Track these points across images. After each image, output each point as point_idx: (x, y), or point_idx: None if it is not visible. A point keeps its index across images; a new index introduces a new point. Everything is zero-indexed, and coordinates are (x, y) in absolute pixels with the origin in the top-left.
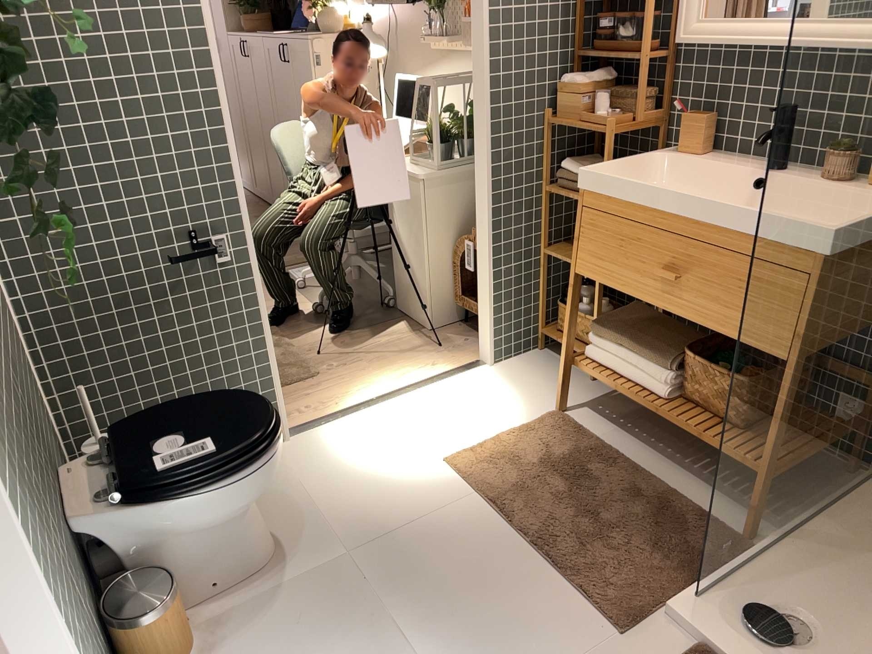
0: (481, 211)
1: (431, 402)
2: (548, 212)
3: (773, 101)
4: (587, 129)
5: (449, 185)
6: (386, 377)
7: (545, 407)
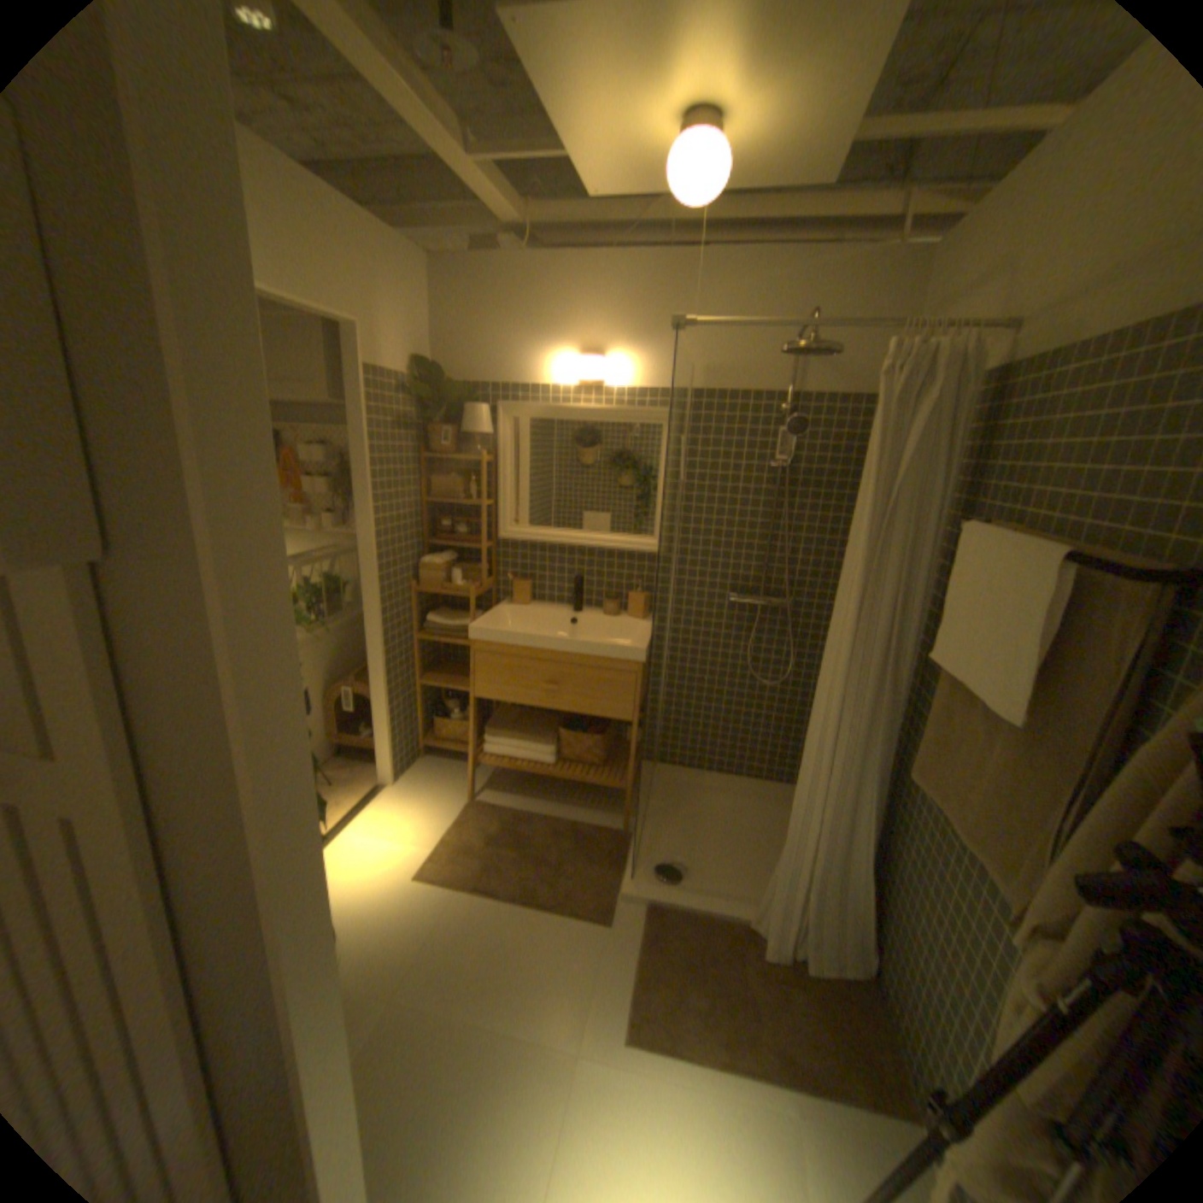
0: (374, 665)
1: (363, 838)
2: (417, 654)
3: (565, 572)
4: (452, 595)
5: (315, 646)
6: None
7: (459, 802)
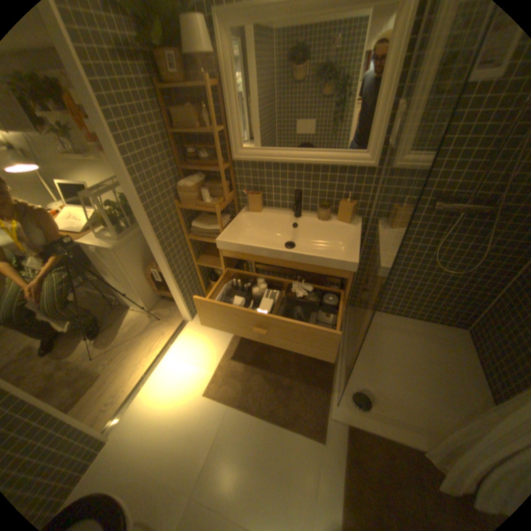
0: (161, 263)
1: (176, 361)
2: (191, 246)
3: (287, 183)
4: (204, 210)
5: (128, 244)
6: (142, 356)
7: (229, 335)
